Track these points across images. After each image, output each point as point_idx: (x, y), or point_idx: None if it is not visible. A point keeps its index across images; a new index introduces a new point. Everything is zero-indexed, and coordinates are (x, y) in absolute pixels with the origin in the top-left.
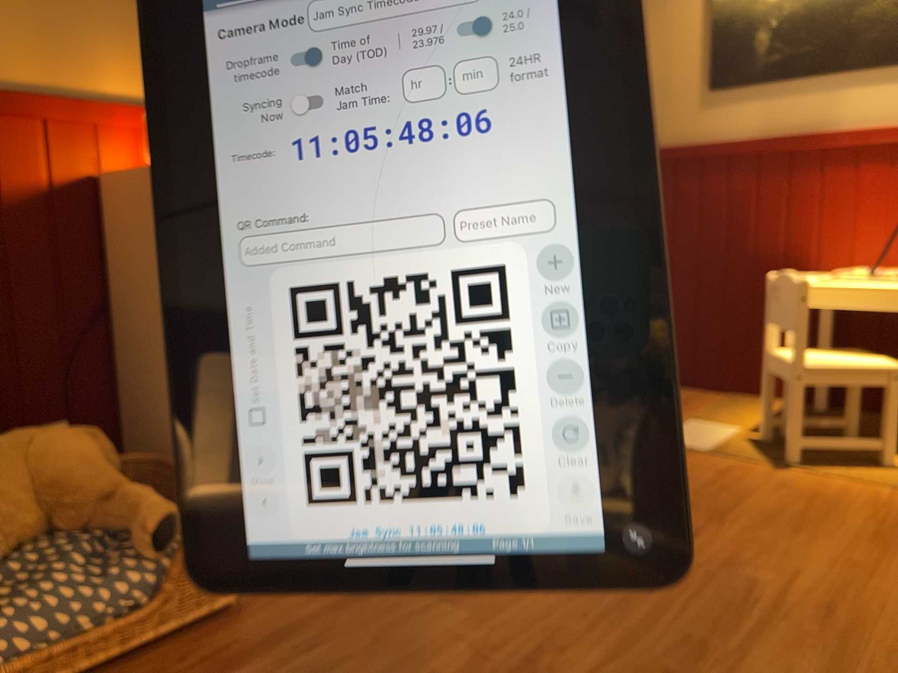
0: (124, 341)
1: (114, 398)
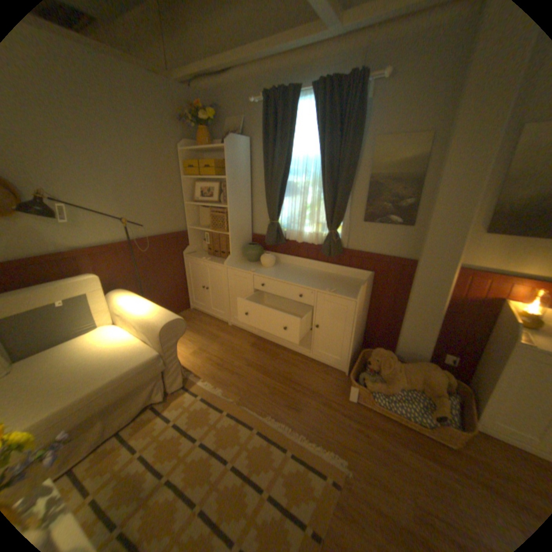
0: (487, 351)
1: (478, 361)
